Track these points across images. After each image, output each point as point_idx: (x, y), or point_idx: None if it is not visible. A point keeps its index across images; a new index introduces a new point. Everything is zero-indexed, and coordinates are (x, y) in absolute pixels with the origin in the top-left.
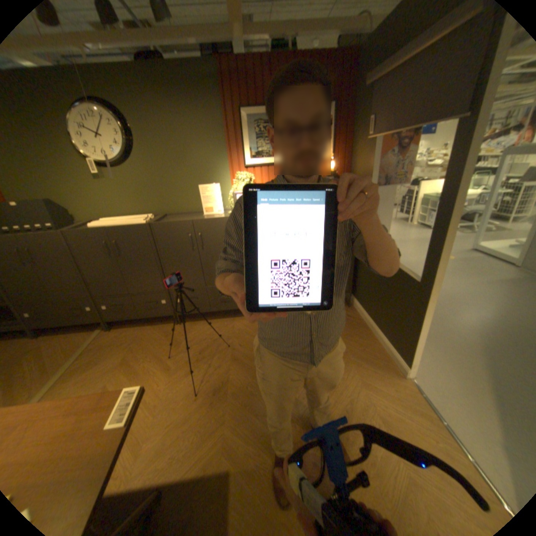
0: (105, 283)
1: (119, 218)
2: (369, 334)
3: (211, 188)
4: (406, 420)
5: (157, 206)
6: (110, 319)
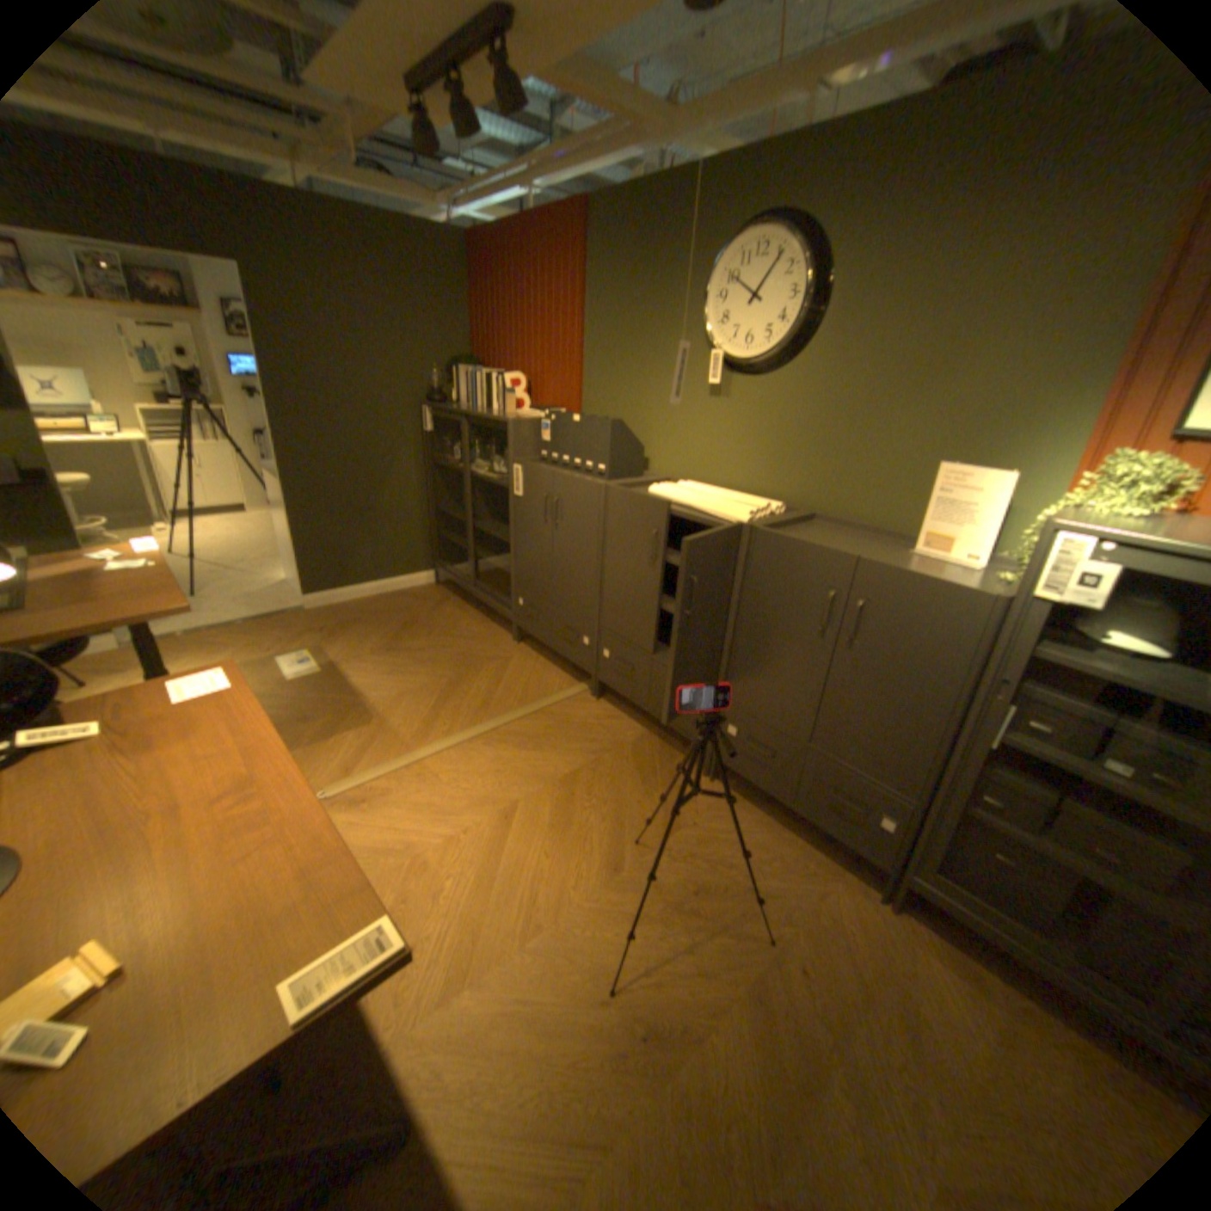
0: (626, 611)
1: (711, 491)
2: None
3: (979, 481)
4: None
5: (805, 487)
6: (606, 680)
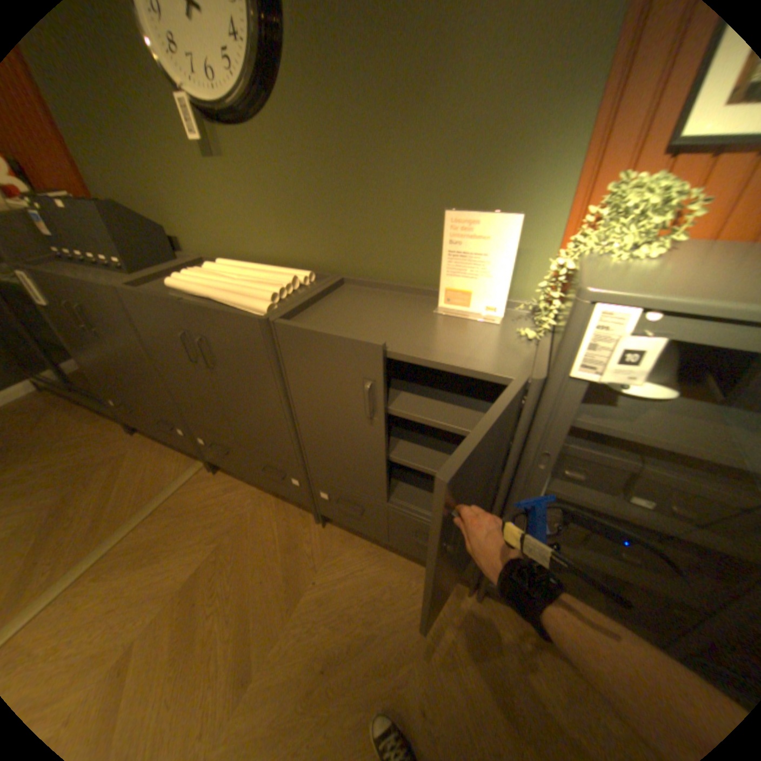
0: (196, 406)
1: (235, 269)
2: None
3: (484, 228)
4: None
5: (326, 250)
6: (210, 460)
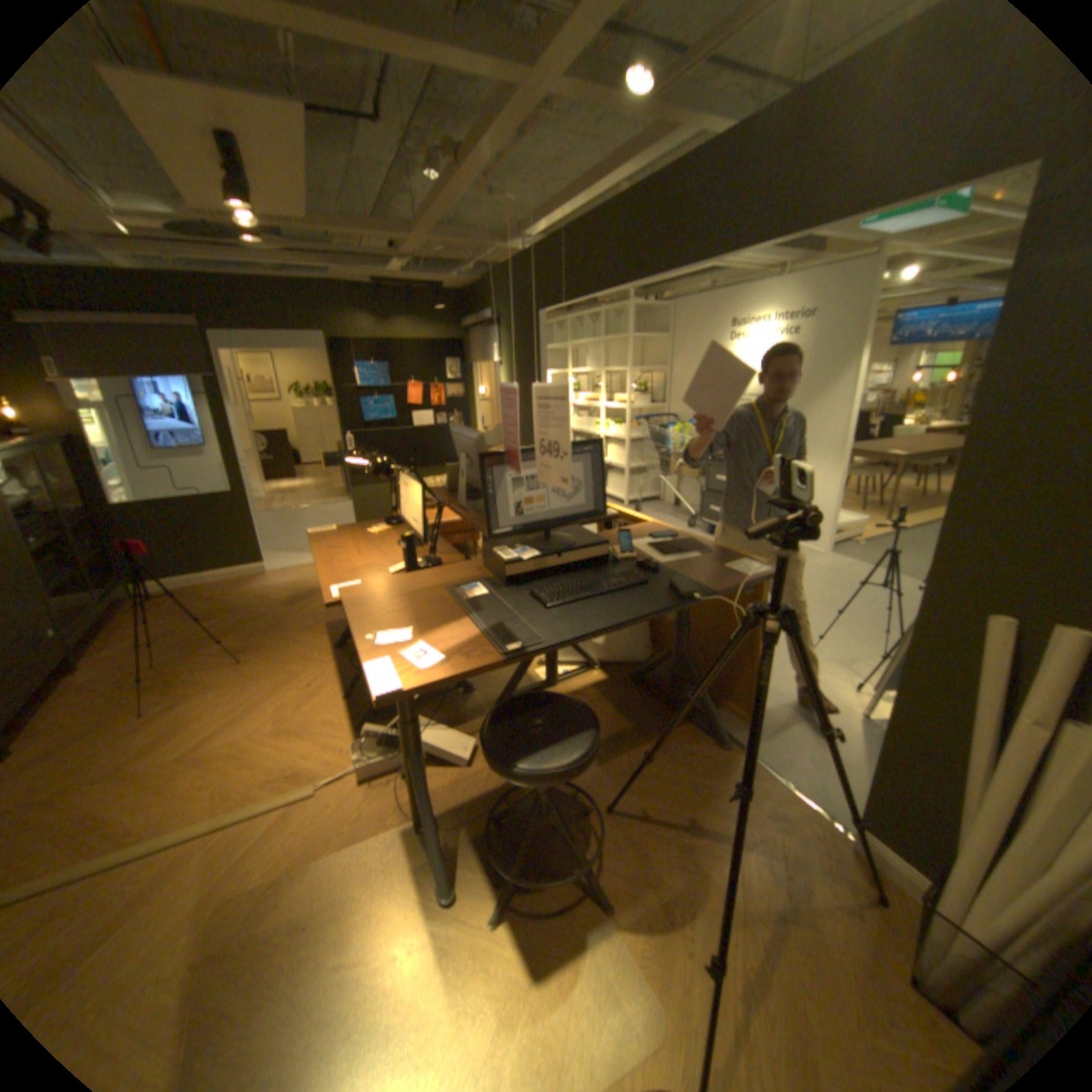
0: None
1: None
2: (199, 586)
3: None
4: (301, 574)
5: None
6: None
